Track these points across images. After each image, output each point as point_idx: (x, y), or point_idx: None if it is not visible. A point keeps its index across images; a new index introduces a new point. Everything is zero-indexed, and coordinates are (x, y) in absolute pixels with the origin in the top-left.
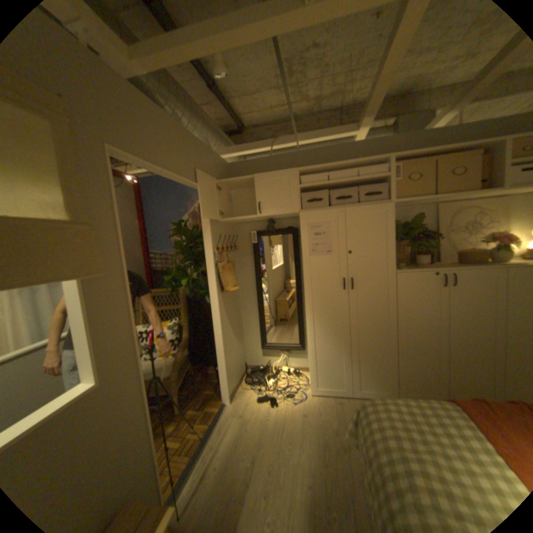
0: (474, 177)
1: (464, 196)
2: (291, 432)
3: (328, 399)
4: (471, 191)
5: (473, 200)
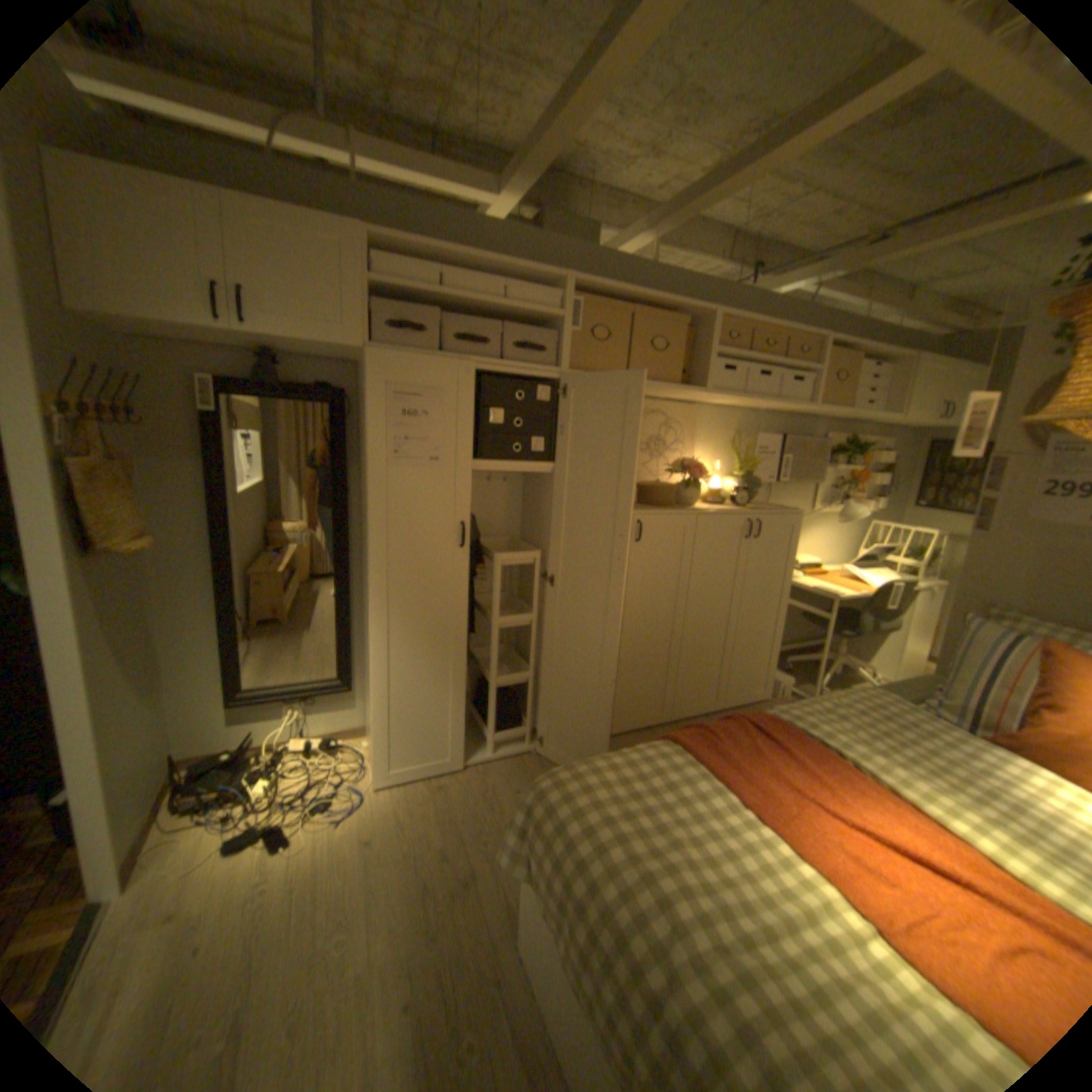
0: (677, 360)
1: (661, 389)
2: (337, 895)
3: (412, 785)
4: (671, 384)
5: (660, 401)
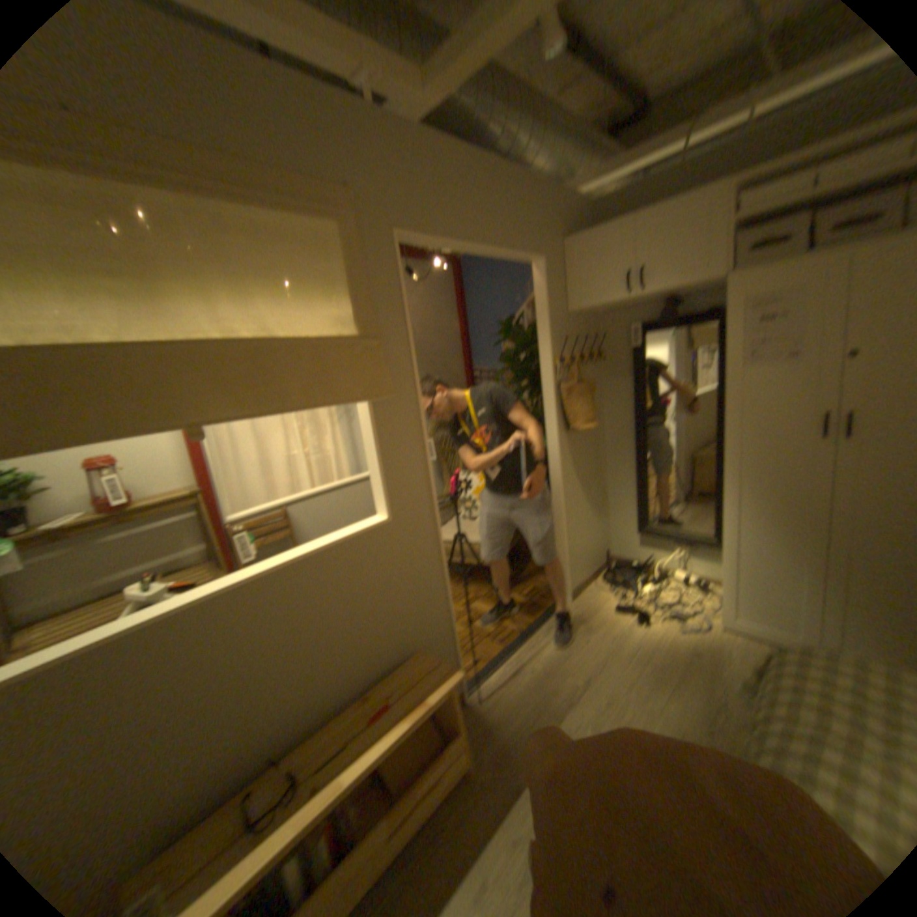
0: None
1: None
2: (664, 667)
3: (760, 642)
4: None
5: None
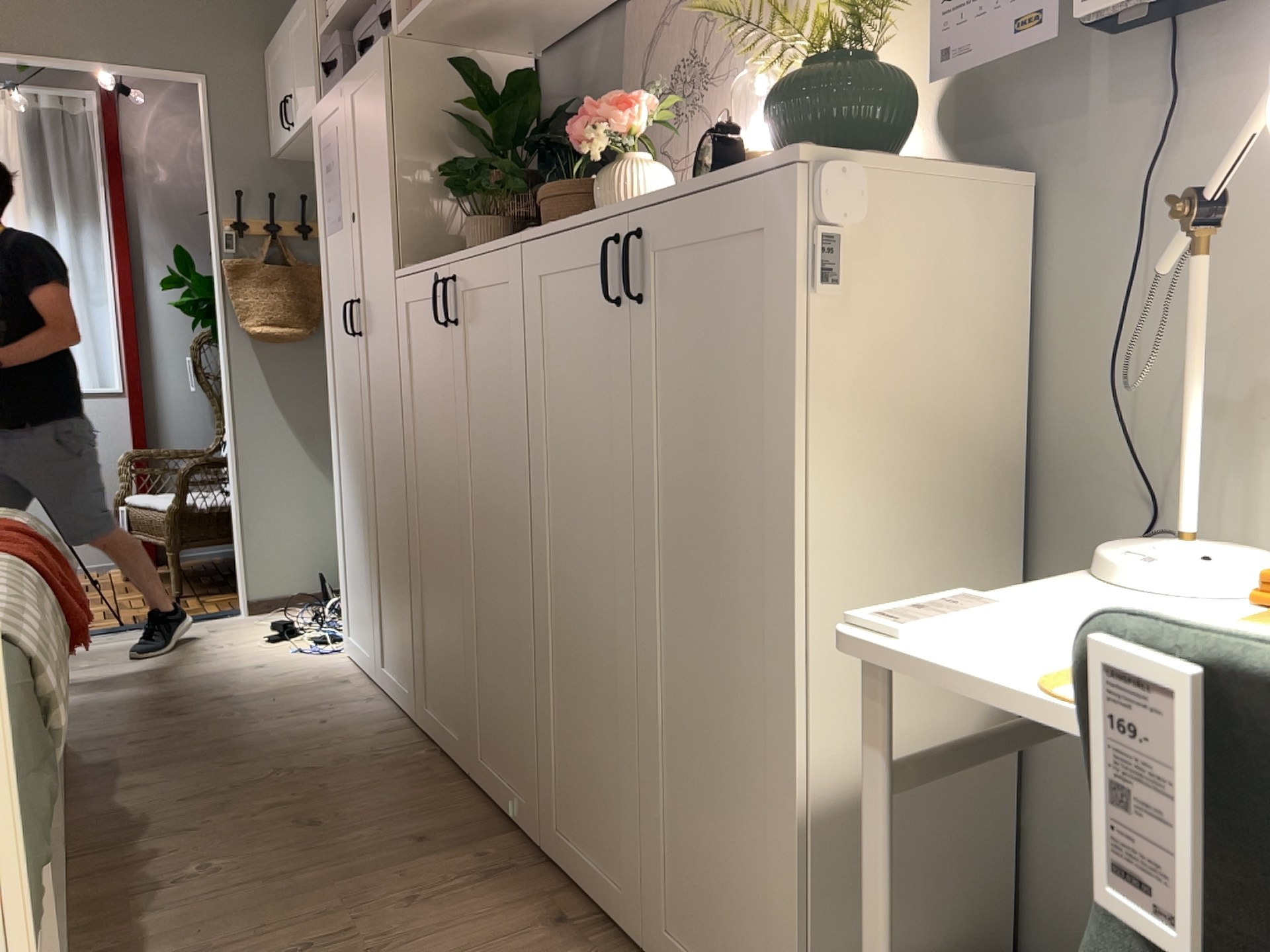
0: None
1: None
2: (196, 669)
3: (352, 669)
4: None
5: None
